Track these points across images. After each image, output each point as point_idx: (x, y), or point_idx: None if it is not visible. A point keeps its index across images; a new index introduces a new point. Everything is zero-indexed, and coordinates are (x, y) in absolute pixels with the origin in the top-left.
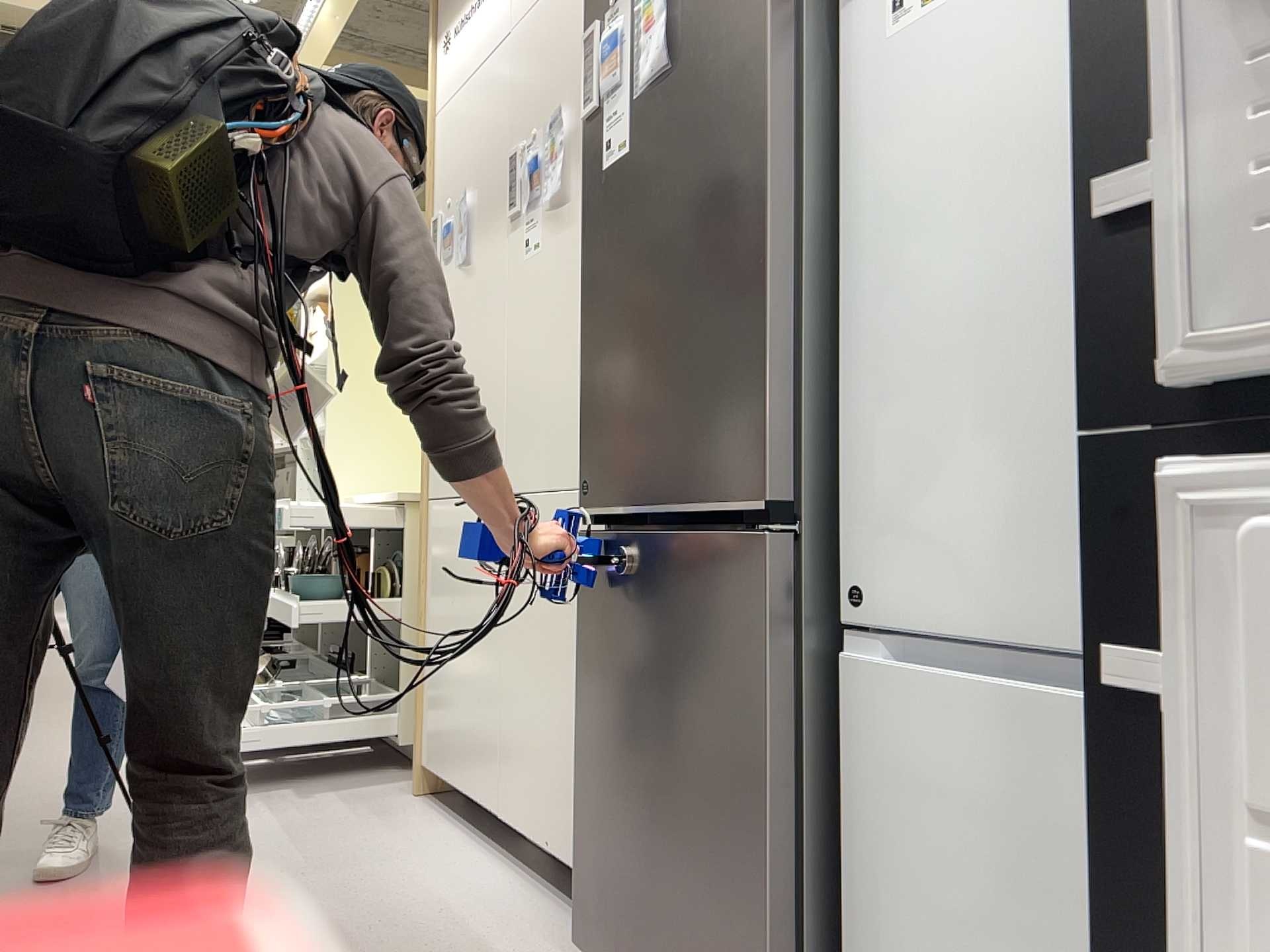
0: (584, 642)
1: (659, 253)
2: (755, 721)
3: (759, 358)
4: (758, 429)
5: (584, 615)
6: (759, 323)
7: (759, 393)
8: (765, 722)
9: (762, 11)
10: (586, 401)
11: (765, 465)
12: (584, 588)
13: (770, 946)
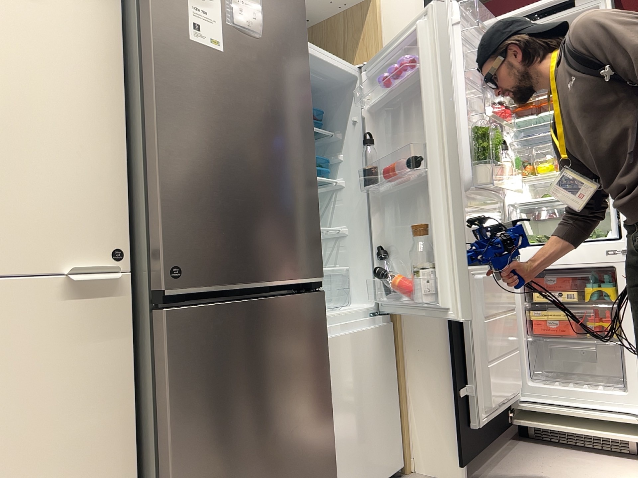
0: (177, 397)
1: (254, 134)
2: (323, 373)
3: (314, 214)
4: (316, 245)
5: (176, 374)
6: (313, 198)
7: (315, 229)
8: (326, 372)
9: (306, 64)
10: (169, 202)
11: (320, 261)
12: (175, 352)
13: (327, 470)
